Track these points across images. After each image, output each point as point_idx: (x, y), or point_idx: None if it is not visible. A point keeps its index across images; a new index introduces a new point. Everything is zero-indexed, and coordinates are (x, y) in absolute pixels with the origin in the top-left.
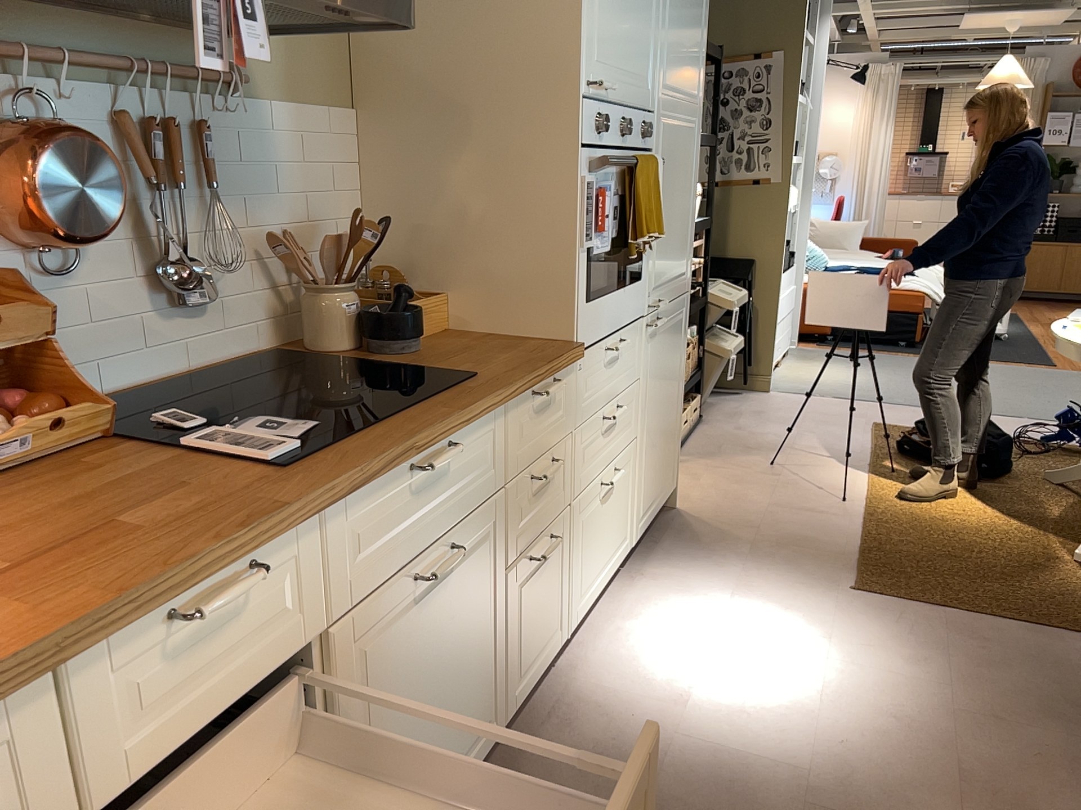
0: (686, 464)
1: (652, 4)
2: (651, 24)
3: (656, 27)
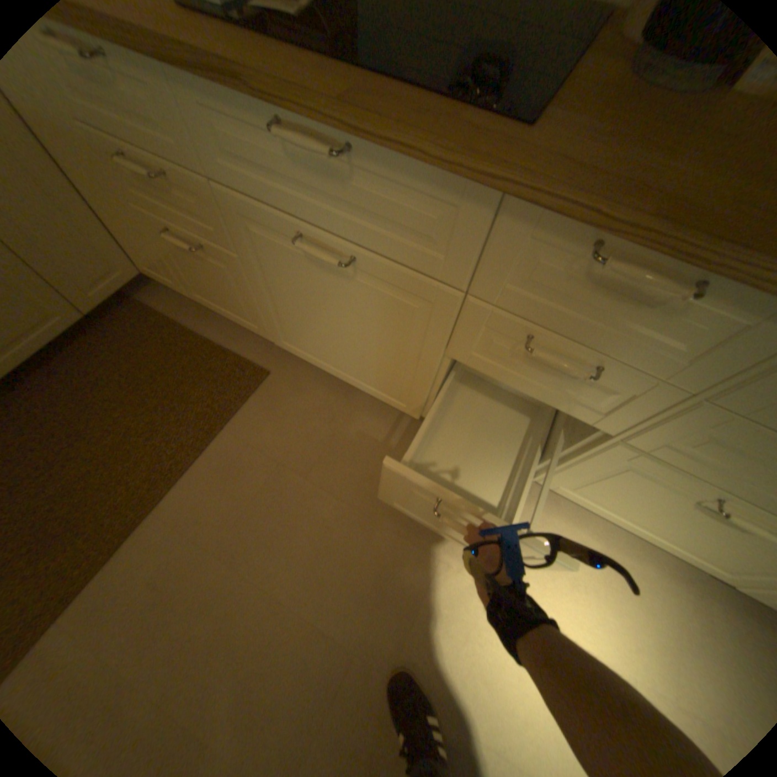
0: None
1: None
2: None
3: None
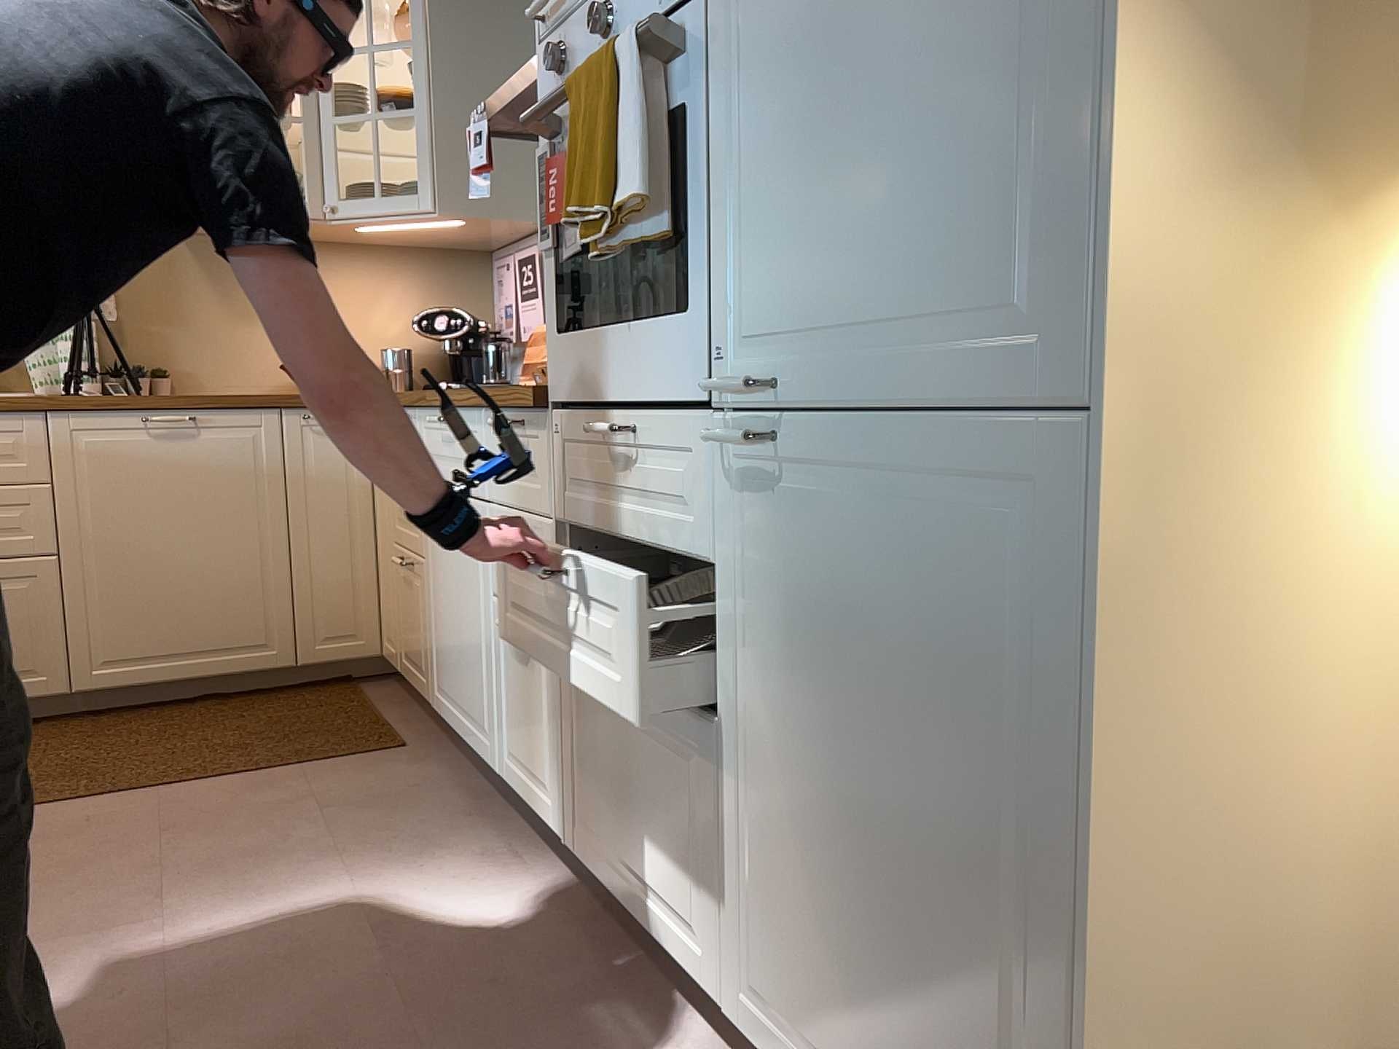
0: None
1: None
2: None
3: None
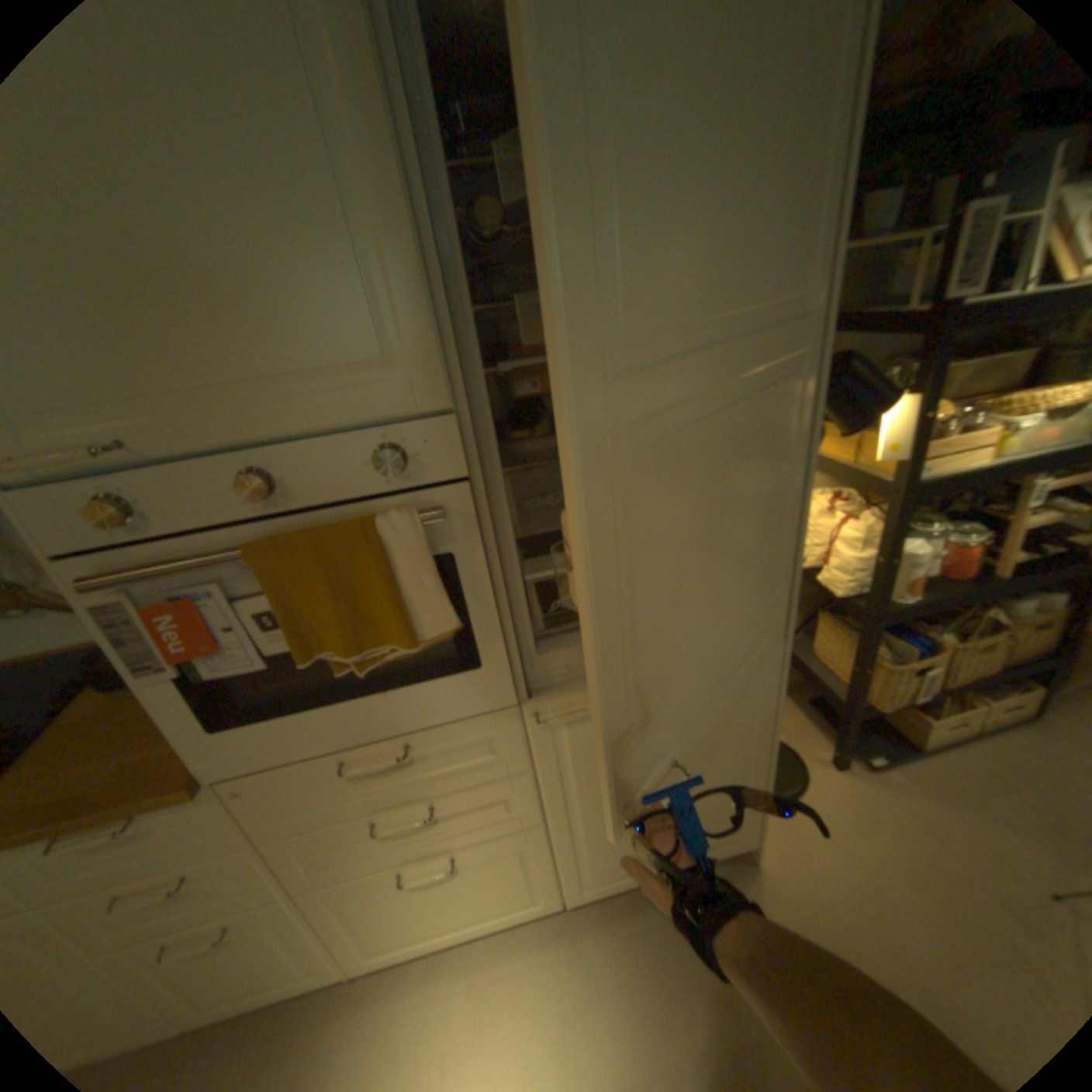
0: (887, 796)
1: (327, 175)
2: (341, 227)
3: (384, 221)
